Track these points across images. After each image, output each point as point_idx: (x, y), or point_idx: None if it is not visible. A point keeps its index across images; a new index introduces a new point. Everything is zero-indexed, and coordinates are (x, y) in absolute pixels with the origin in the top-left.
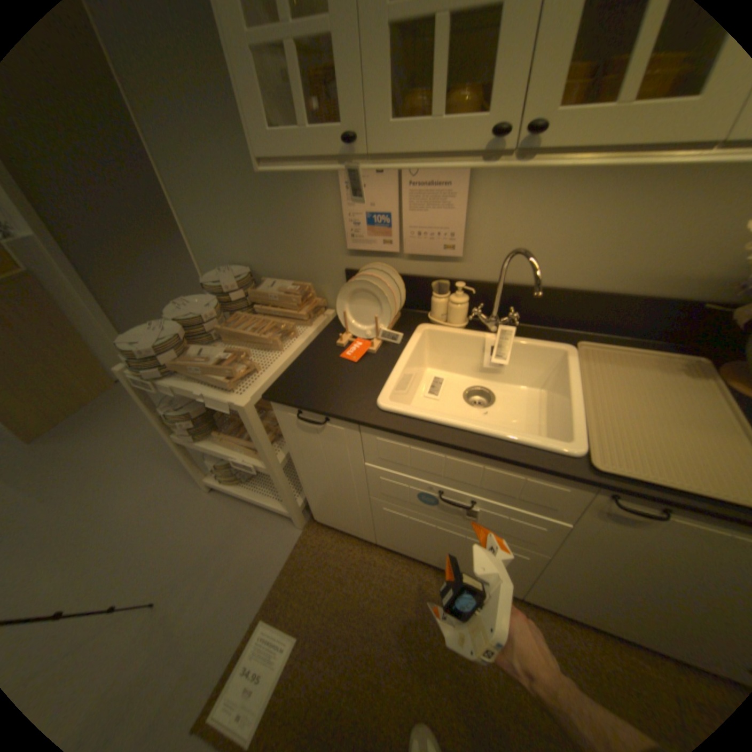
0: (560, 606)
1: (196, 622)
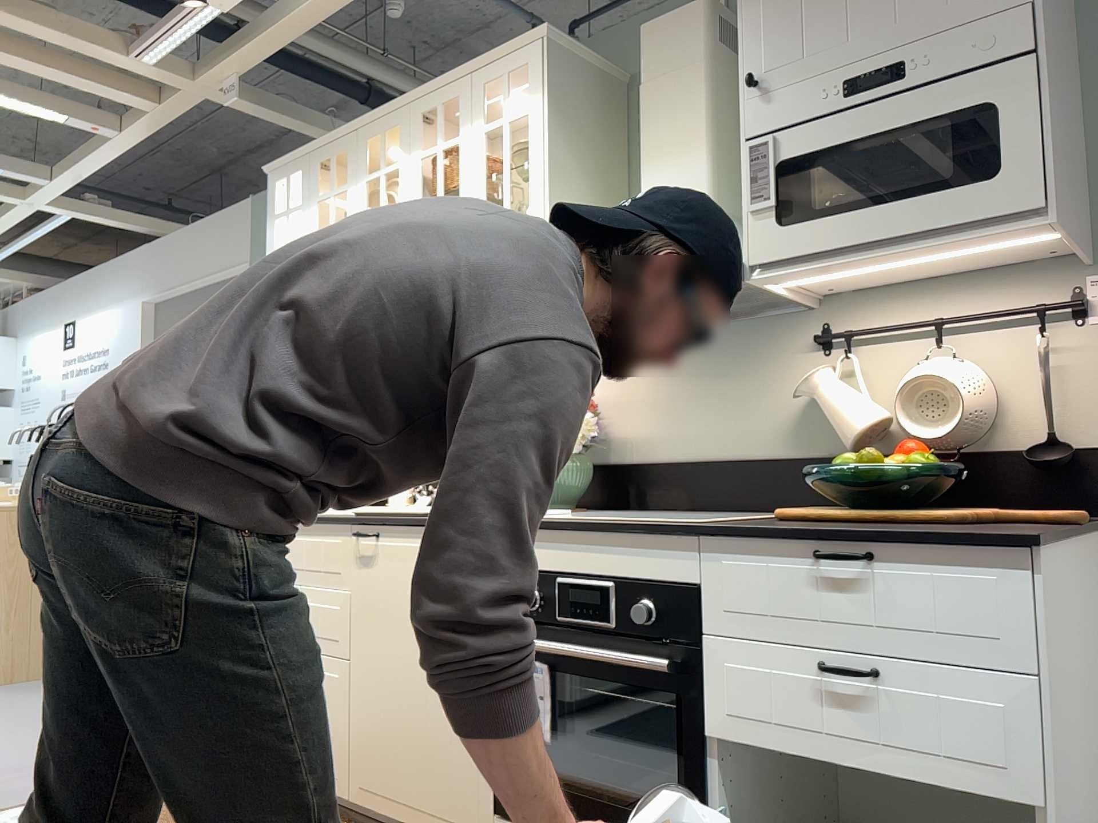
0: (369, 782)
1: (12, 788)
